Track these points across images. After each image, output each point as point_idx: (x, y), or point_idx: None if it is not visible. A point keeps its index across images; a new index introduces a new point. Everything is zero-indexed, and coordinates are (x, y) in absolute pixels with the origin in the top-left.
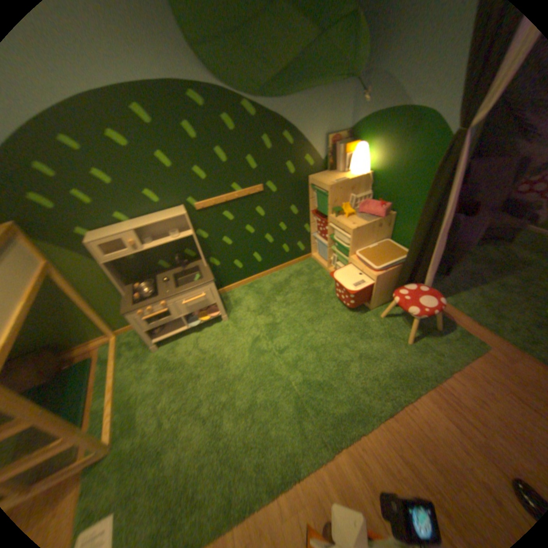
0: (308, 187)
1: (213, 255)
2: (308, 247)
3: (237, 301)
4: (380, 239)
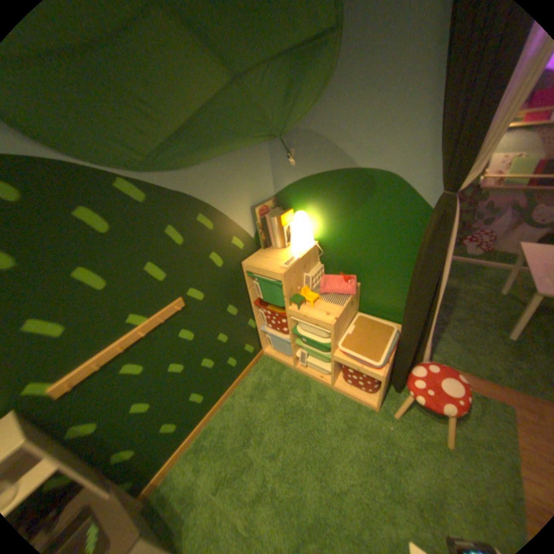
0: (244, 275)
1: (116, 447)
2: (257, 344)
3: (186, 497)
4: (353, 317)
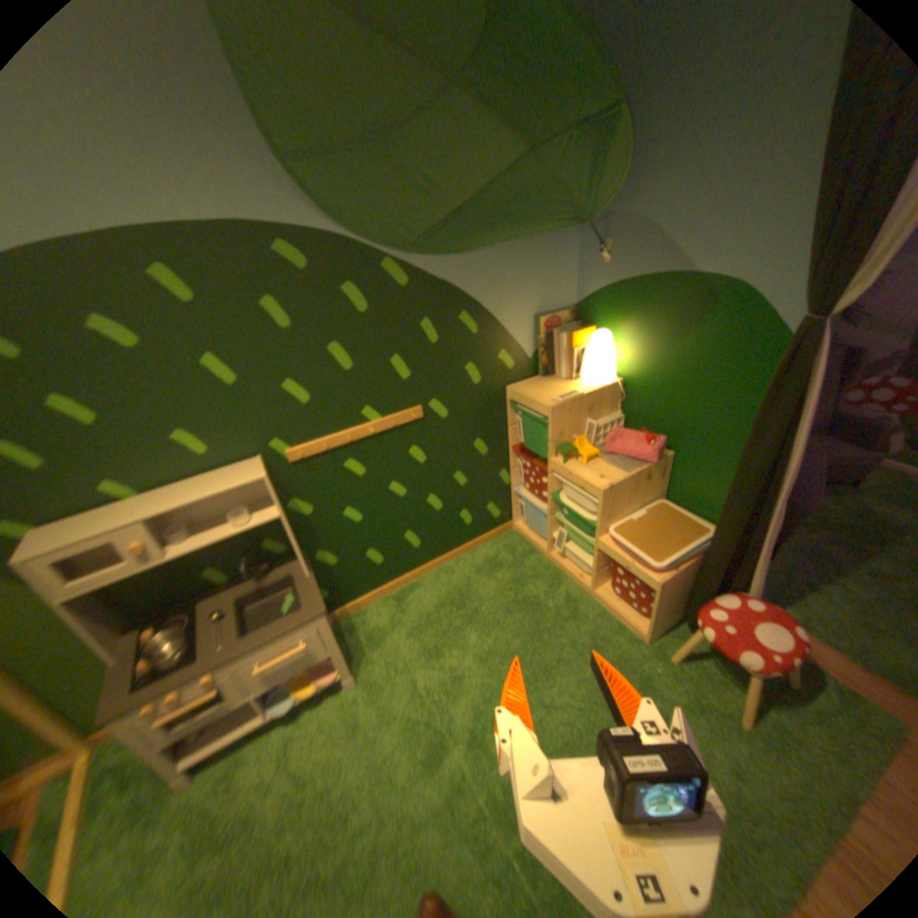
0: (505, 405)
1: (323, 545)
2: (506, 510)
3: (374, 637)
4: (649, 501)
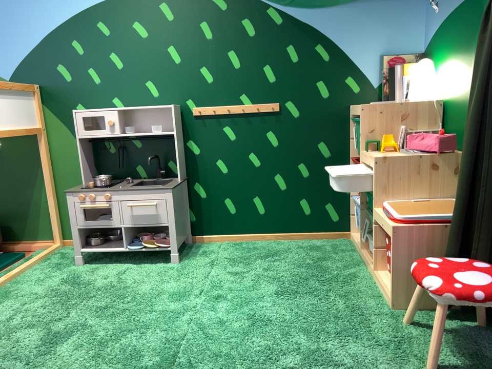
0: (349, 120)
1: (199, 179)
2: (345, 217)
3: (207, 253)
4: (439, 195)
